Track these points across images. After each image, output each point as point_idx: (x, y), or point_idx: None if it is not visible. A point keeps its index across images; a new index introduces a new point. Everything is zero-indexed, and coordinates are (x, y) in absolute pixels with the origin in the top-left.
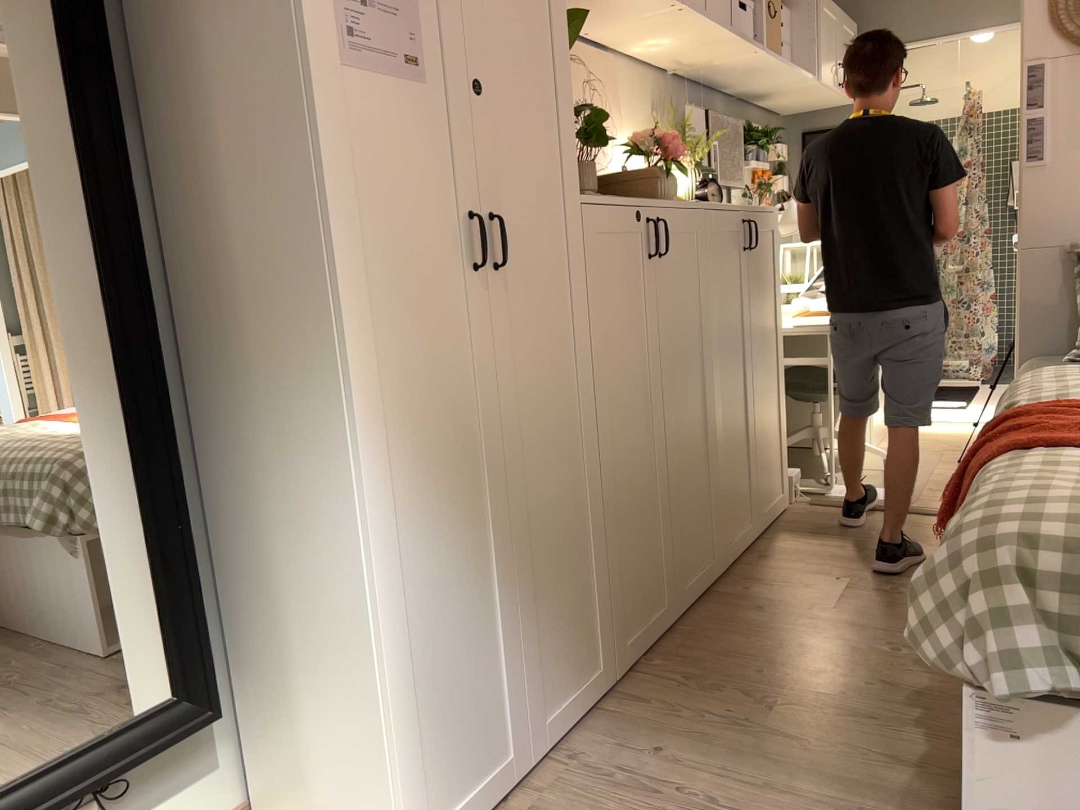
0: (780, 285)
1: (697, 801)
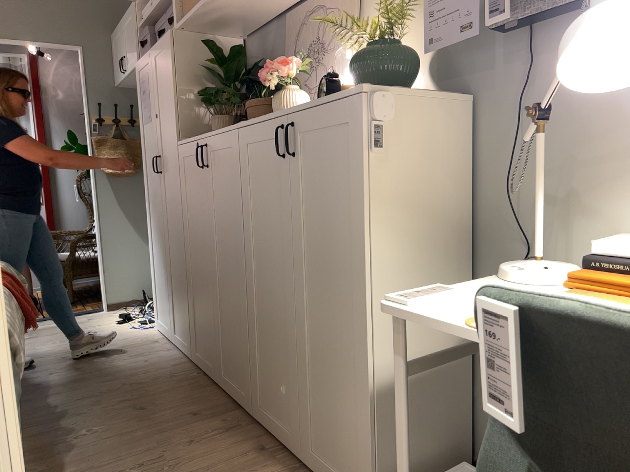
0: (363, 205)
1: (117, 362)
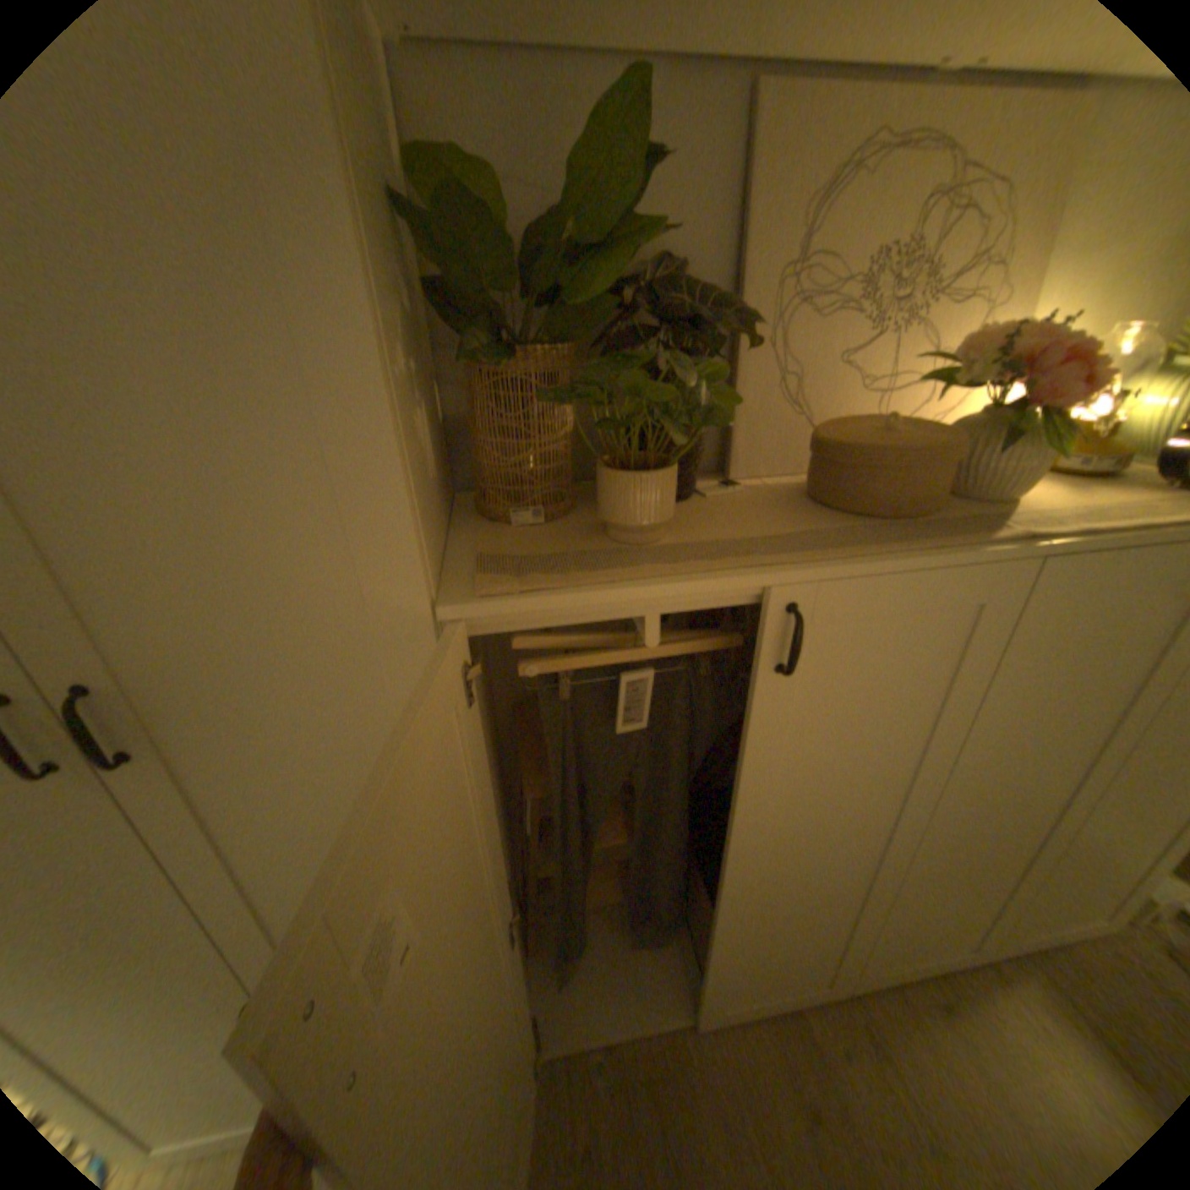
0: None
1: None
